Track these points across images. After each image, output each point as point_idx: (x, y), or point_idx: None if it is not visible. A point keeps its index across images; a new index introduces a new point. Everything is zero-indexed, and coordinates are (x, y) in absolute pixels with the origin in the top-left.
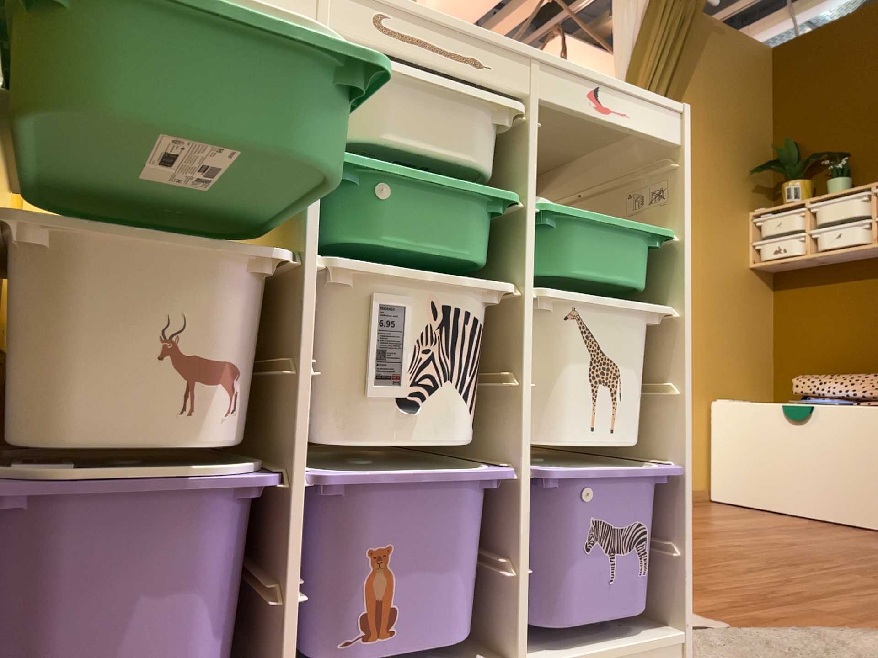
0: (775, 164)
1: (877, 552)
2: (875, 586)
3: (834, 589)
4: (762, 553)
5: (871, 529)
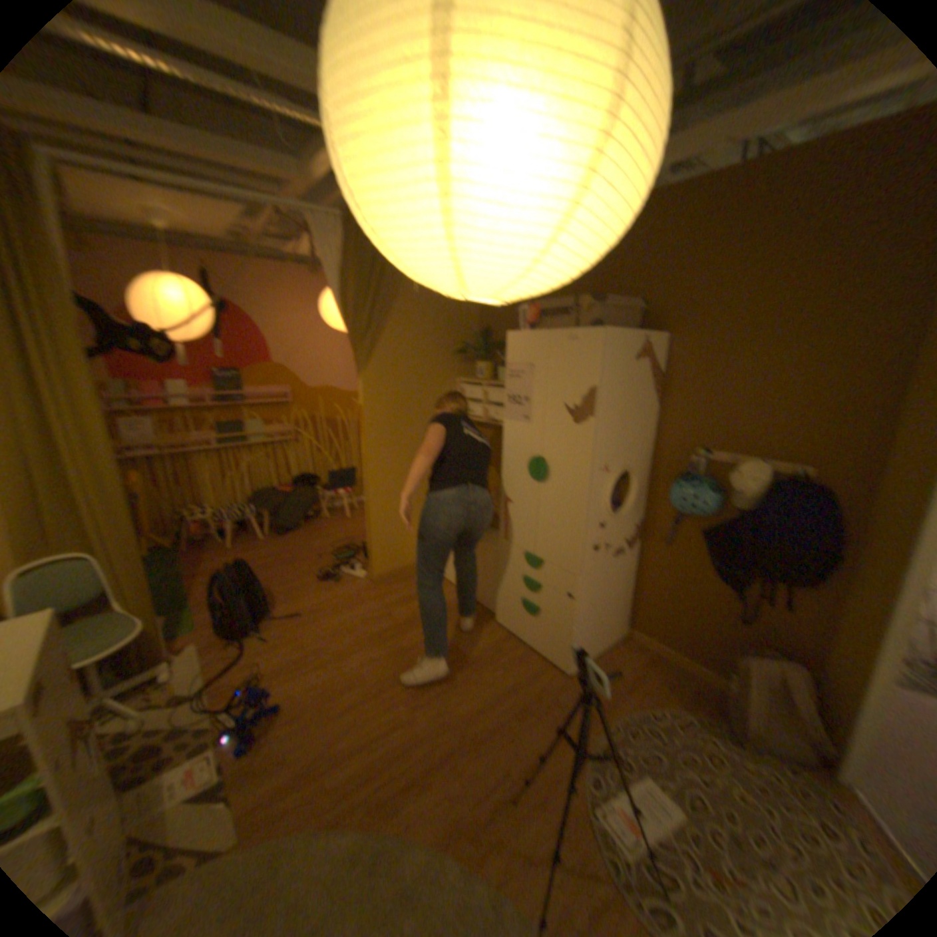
0: (474, 350)
1: (455, 661)
2: (399, 736)
3: (367, 751)
4: (376, 684)
5: (487, 612)
